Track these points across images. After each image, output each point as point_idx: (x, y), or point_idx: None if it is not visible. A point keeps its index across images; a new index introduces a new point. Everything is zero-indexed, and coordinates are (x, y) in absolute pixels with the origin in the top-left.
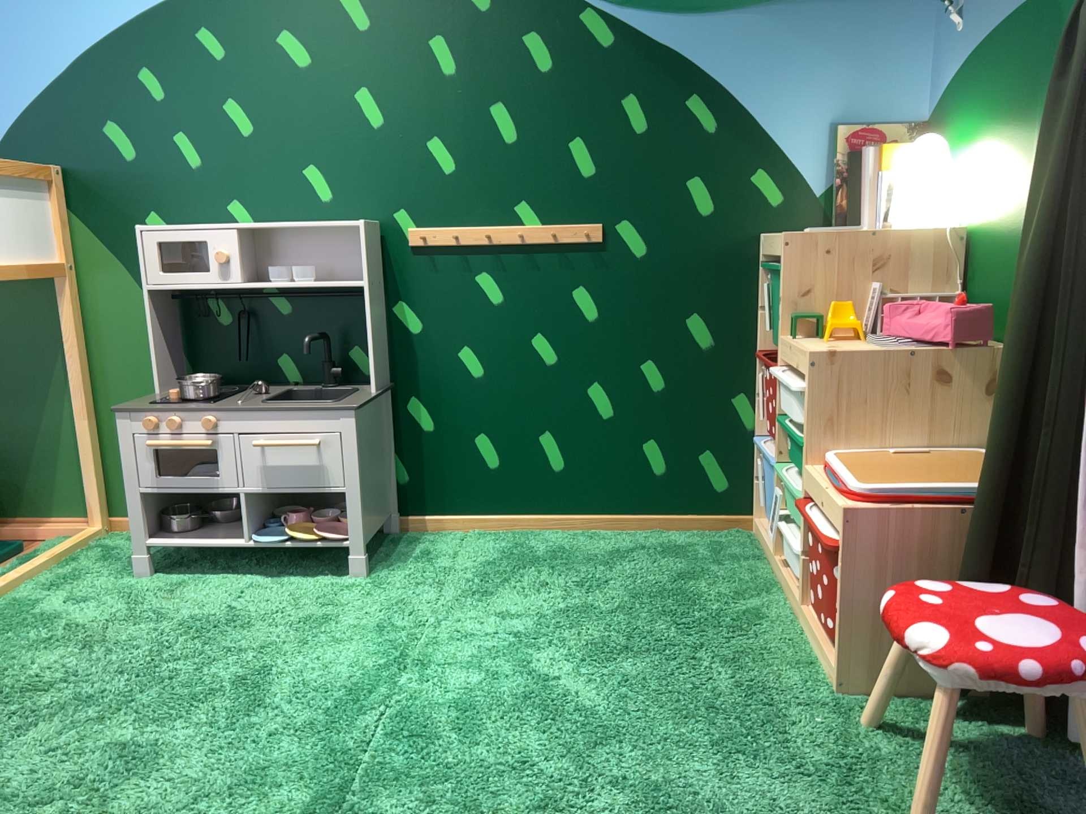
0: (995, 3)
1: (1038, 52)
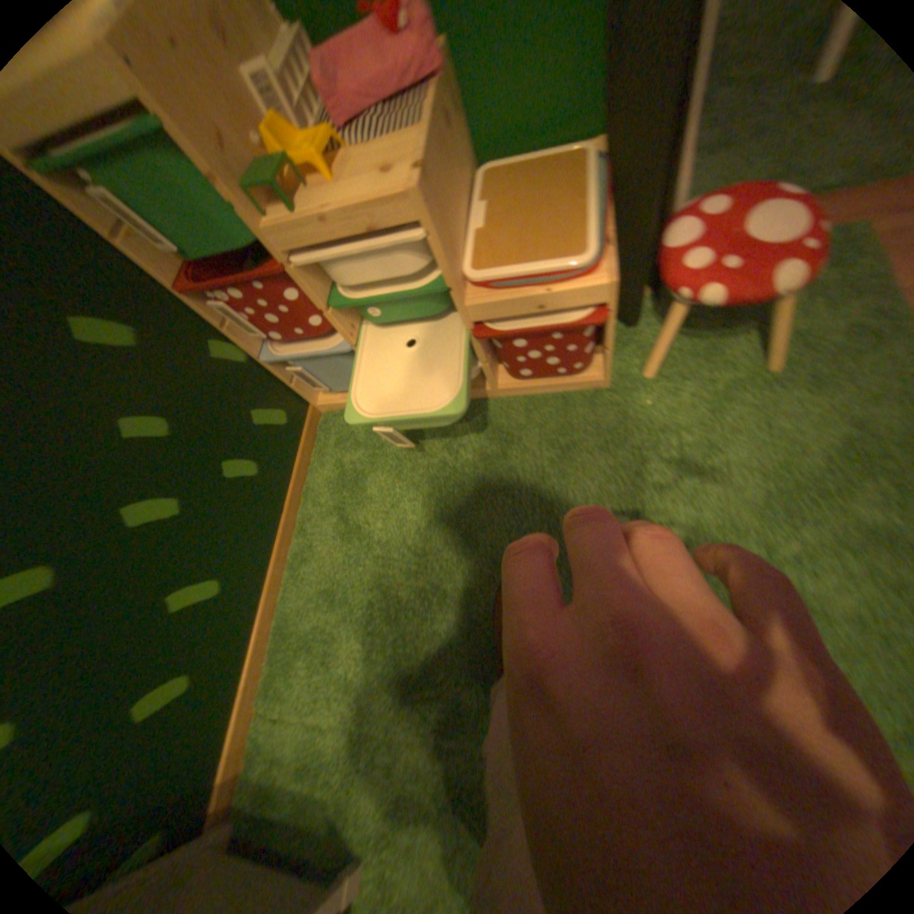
0: None
1: None
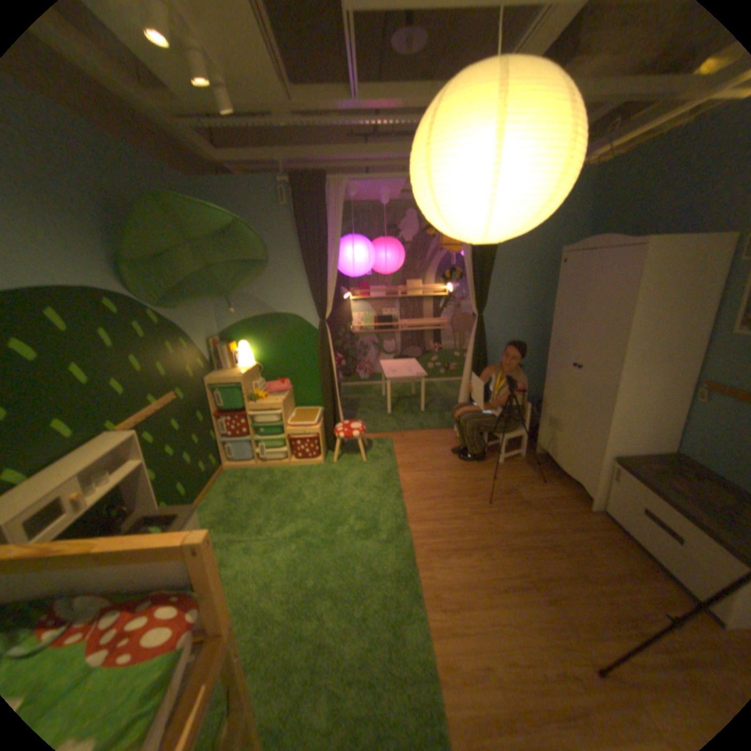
0: (253, 310)
1: (278, 325)
